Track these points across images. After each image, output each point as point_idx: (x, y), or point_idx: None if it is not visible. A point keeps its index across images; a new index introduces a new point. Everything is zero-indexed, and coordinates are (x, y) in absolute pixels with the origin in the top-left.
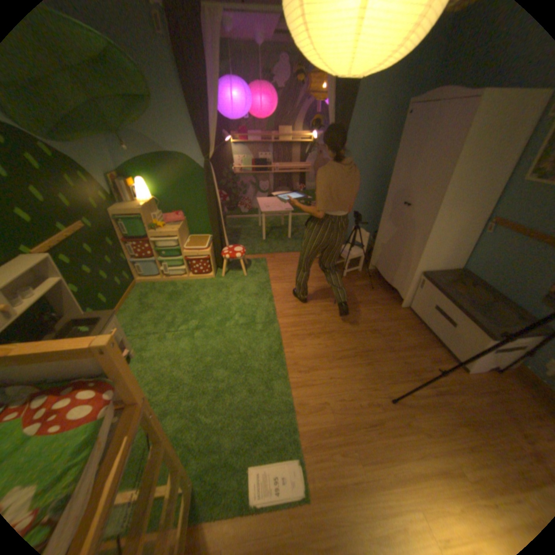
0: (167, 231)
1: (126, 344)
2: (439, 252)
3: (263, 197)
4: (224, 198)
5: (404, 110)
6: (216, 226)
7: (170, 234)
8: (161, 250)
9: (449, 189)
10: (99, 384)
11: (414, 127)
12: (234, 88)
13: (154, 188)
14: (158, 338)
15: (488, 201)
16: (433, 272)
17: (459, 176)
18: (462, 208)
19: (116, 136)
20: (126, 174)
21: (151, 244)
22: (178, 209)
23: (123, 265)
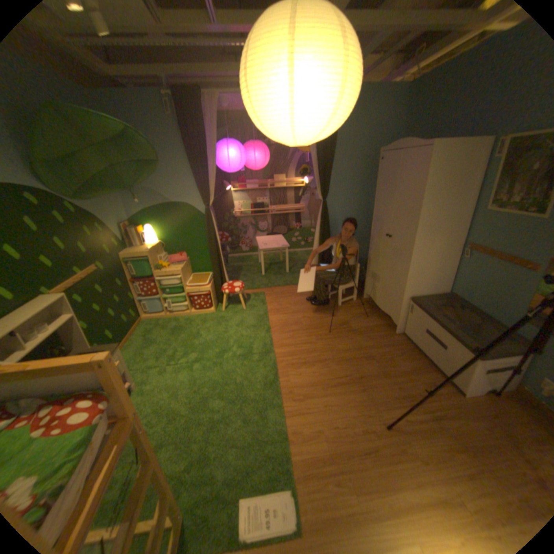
0: (171, 270)
1: (128, 378)
2: (423, 277)
3: (262, 236)
4: (227, 239)
5: (379, 156)
6: (216, 263)
7: (174, 273)
8: (165, 288)
9: (421, 221)
10: (97, 398)
11: (386, 170)
12: (231, 148)
13: (161, 233)
14: (158, 372)
15: (459, 229)
16: (421, 297)
17: (427, 209)
18: (436, 236)
19: (130, 192)
20: (138, 223)
21: (156, 283)
22: (182, 250)
23: (130, 303)
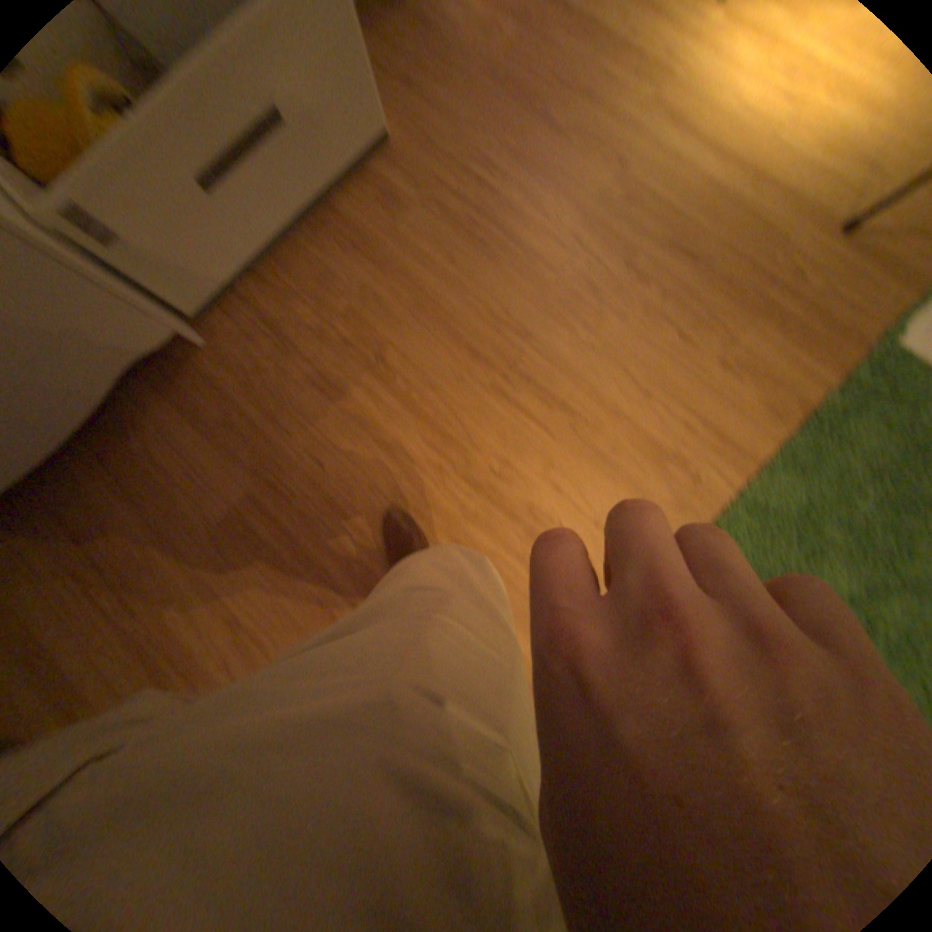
0: None
1: None
2: None
3: None
4: None
5: None
6: None
7: None
8: None
9: None
10: None
11: None
12: None
13: None
14: None
15: None
16: None
17: None
18: None
19: None
20: None
21: None
22: None
23: None
